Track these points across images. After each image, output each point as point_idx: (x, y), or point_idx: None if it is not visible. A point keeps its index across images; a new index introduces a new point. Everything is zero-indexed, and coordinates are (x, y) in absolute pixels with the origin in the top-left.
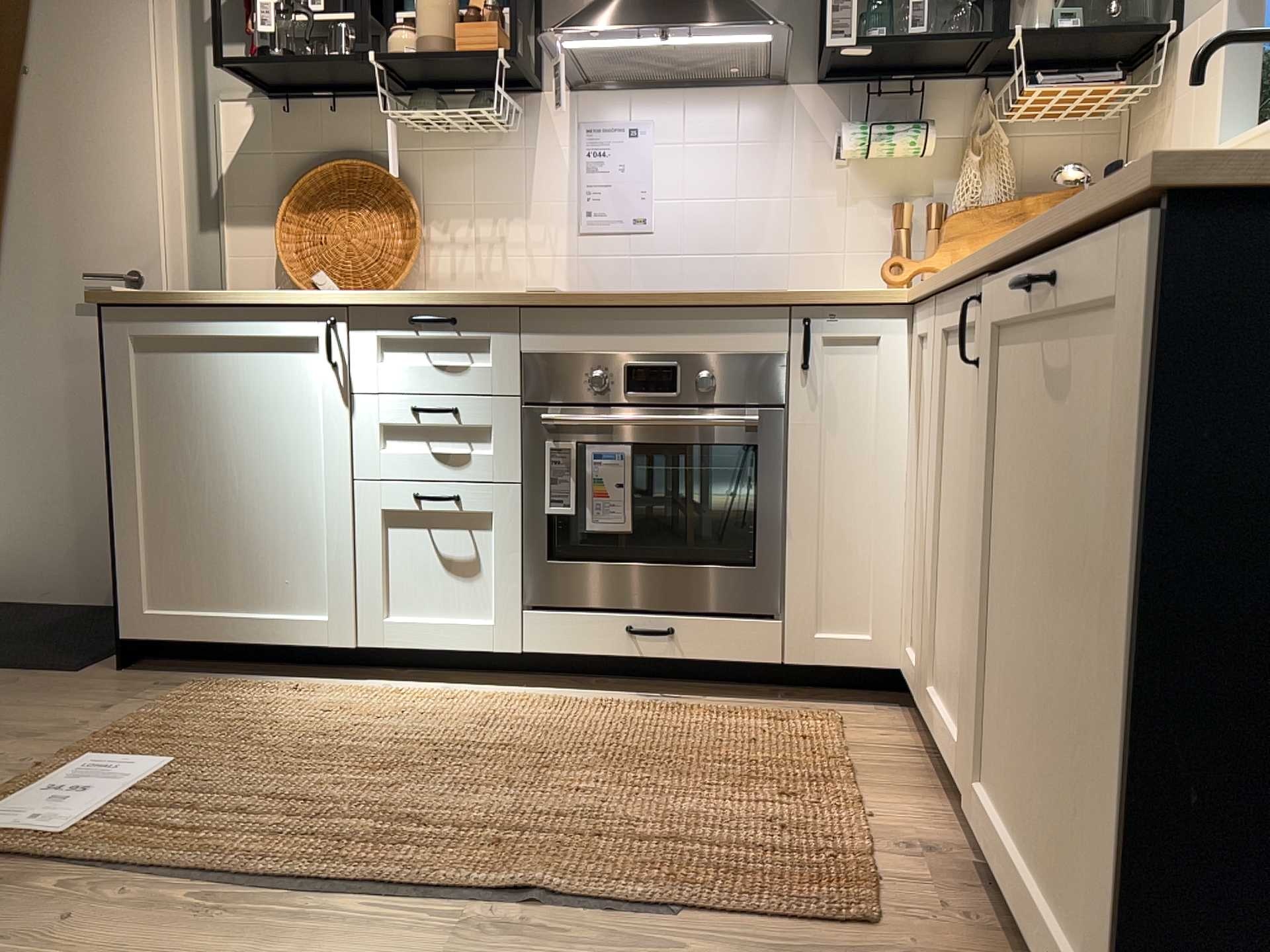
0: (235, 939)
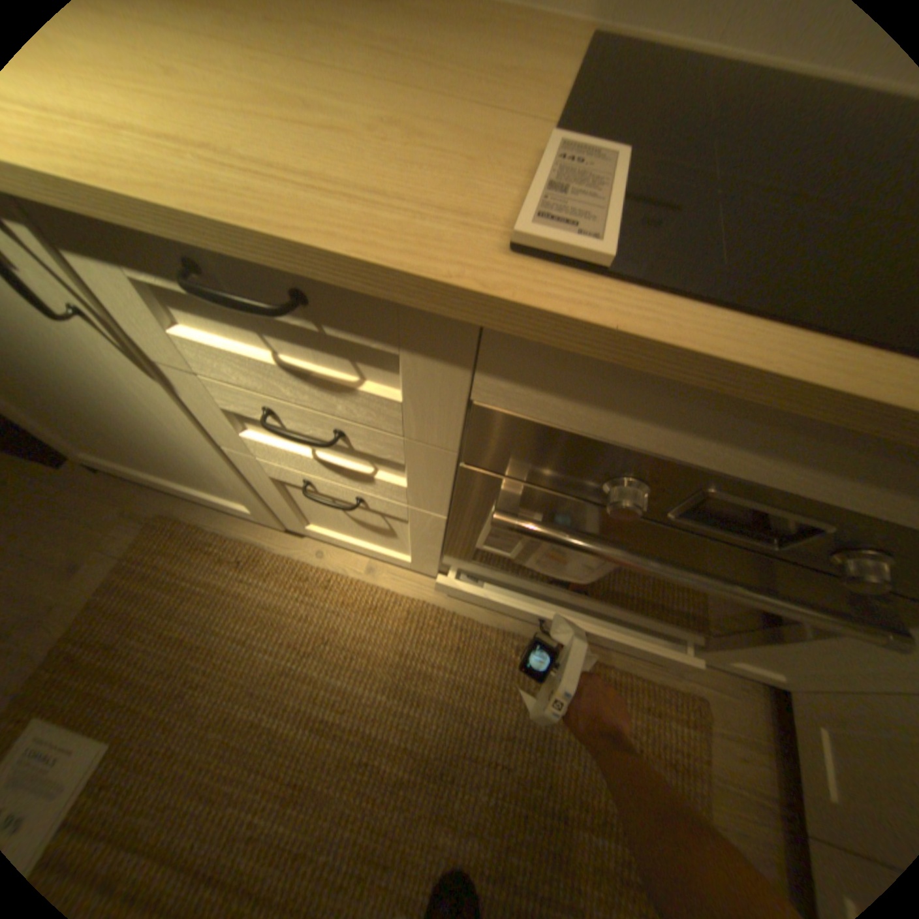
0: None
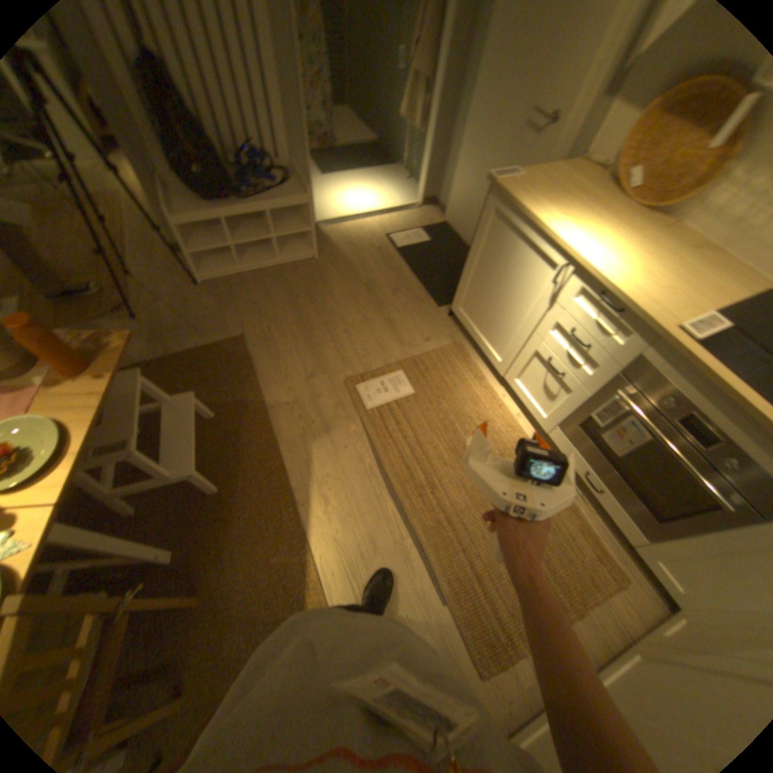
0: (365, 487)
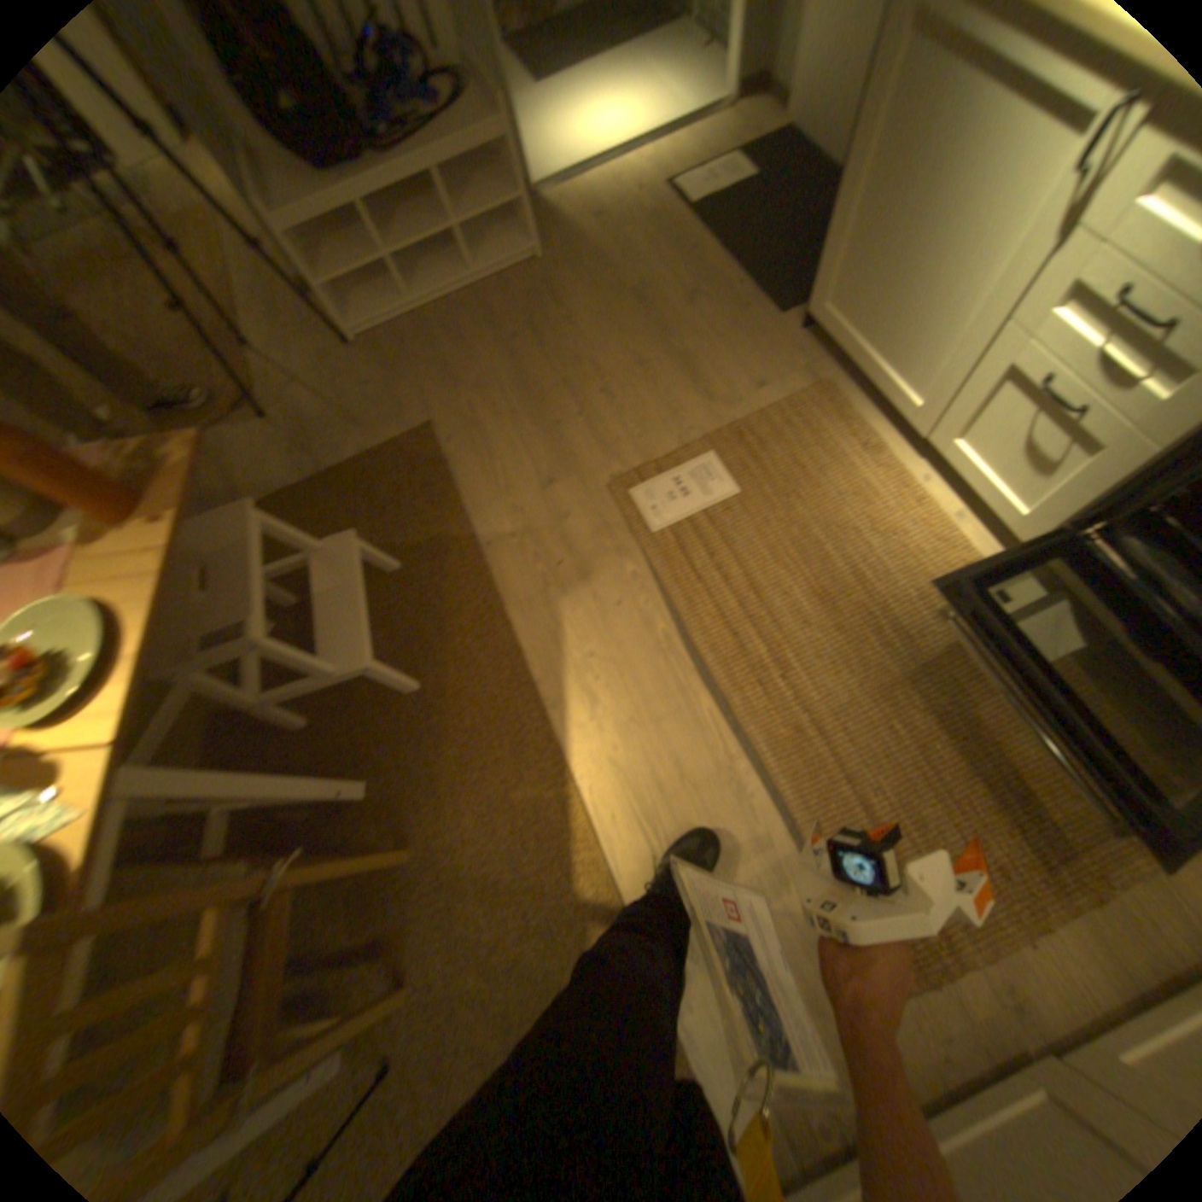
0: (657, 672)
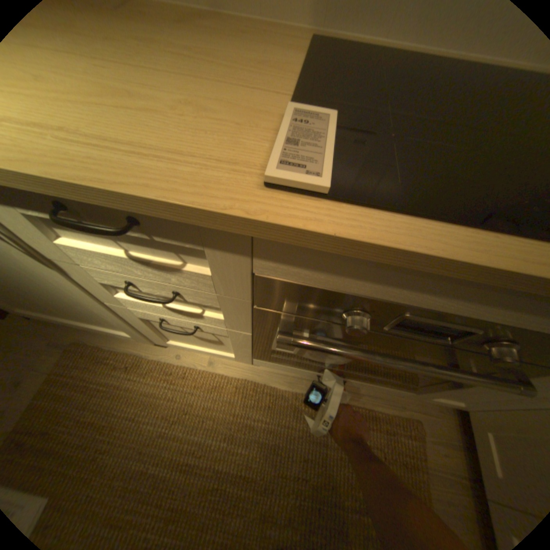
0: None
